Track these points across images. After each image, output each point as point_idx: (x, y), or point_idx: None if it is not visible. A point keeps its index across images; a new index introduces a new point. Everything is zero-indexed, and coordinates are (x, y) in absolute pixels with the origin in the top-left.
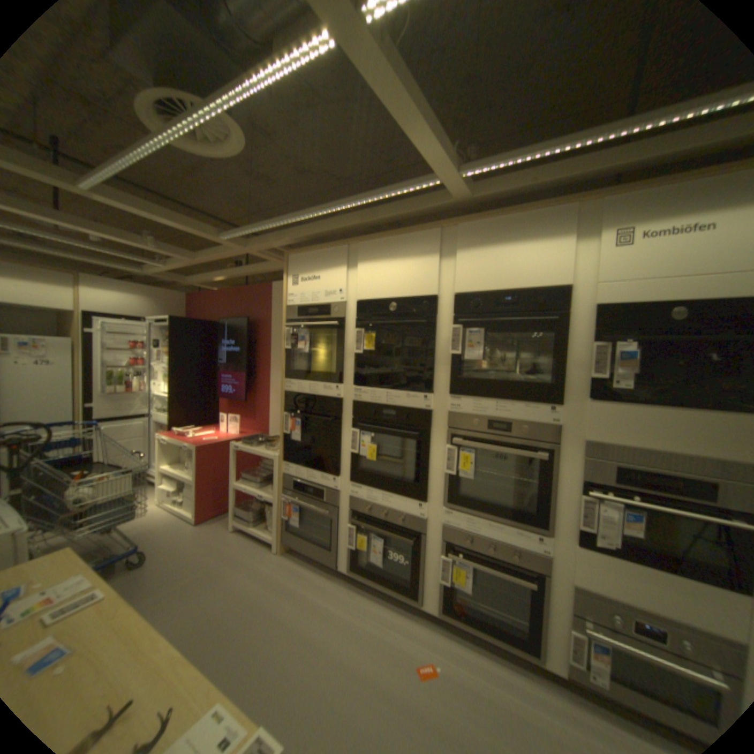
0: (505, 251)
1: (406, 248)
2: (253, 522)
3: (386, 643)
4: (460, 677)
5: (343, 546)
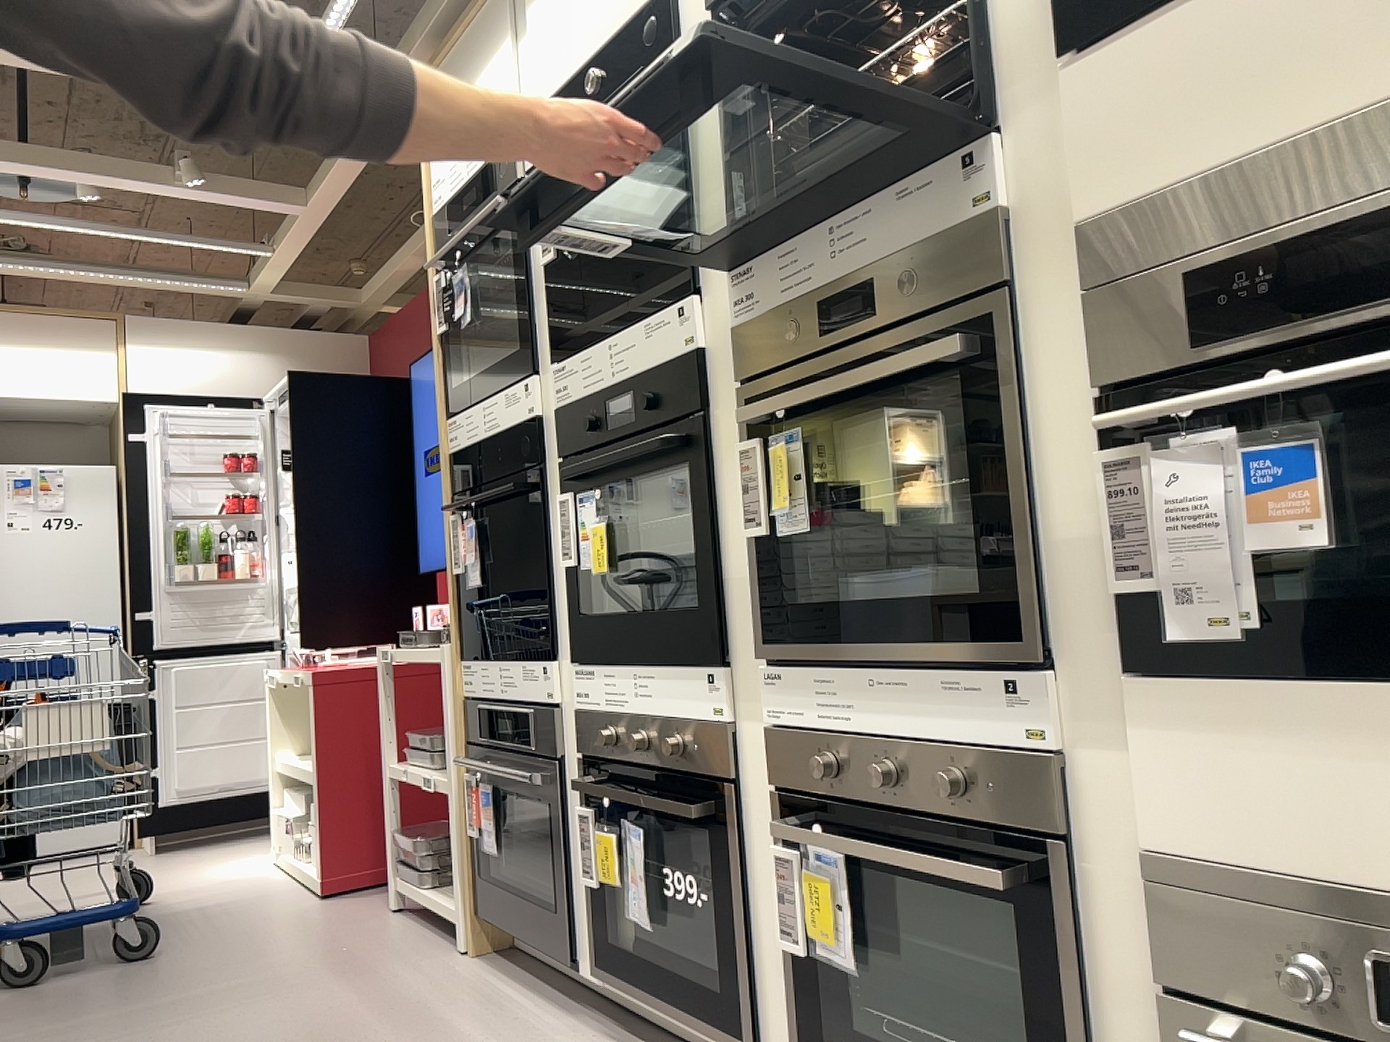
0: None
1: None
2: (436, 866)
3: None
4: None
5: (582, 881)
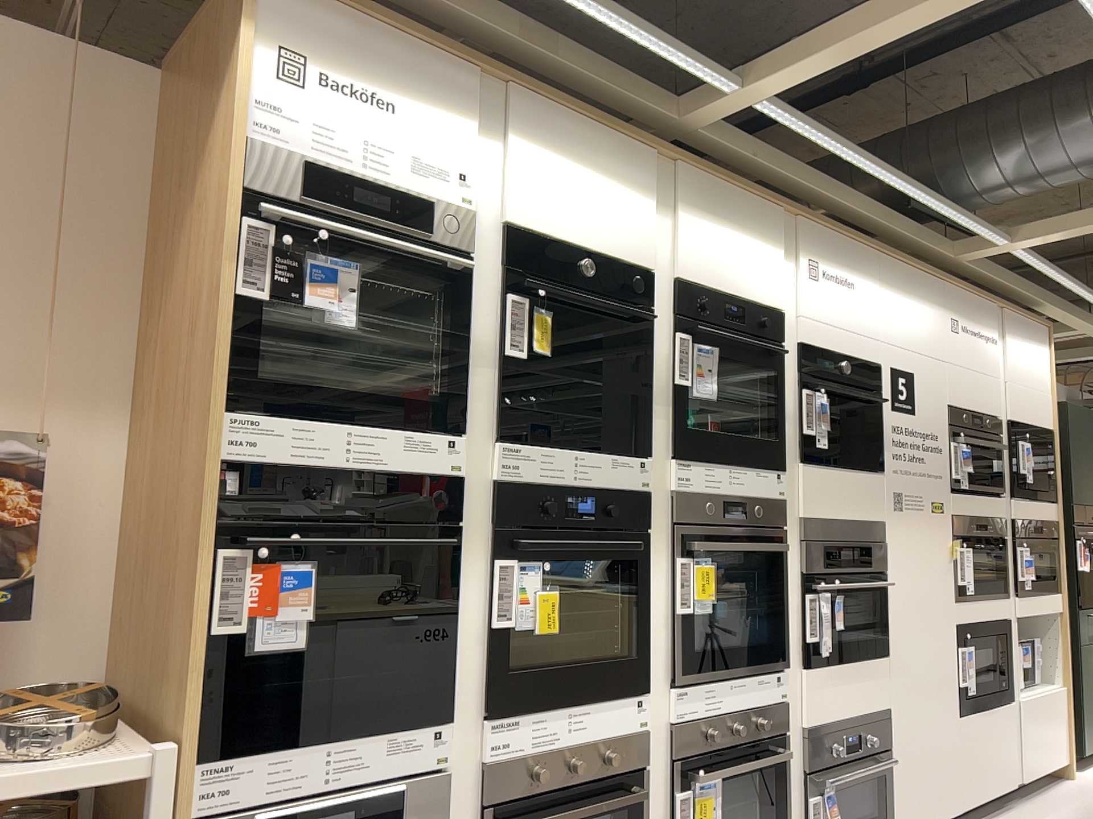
0: (724, 239)
1: (606, 163)
2: None
3: None
4: None
5: None
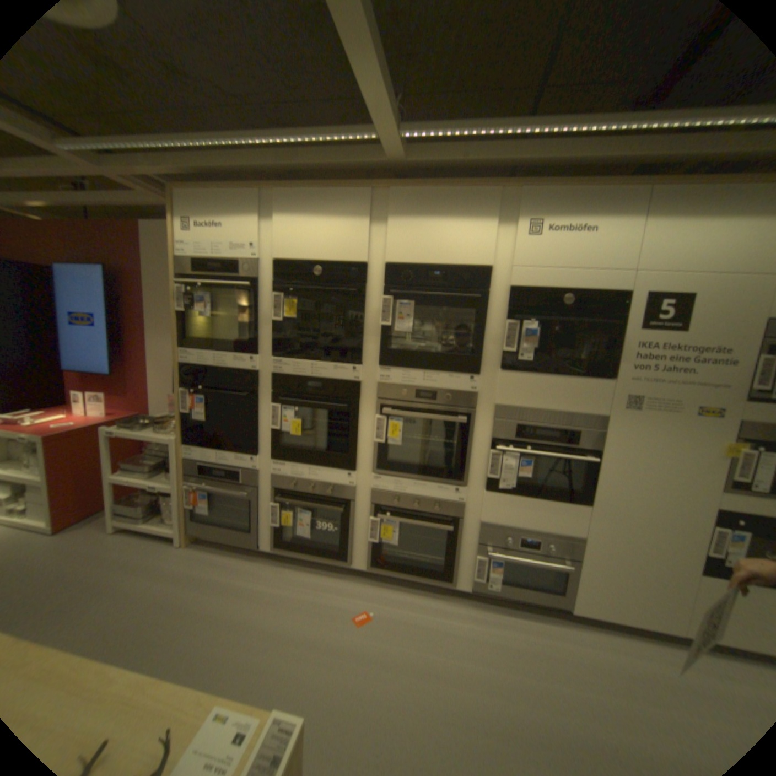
0: (437, 225)
1: (334, 206)
2: (142, 517)
3: (319, 606)
4: (389, 615)
5: (264, 525)
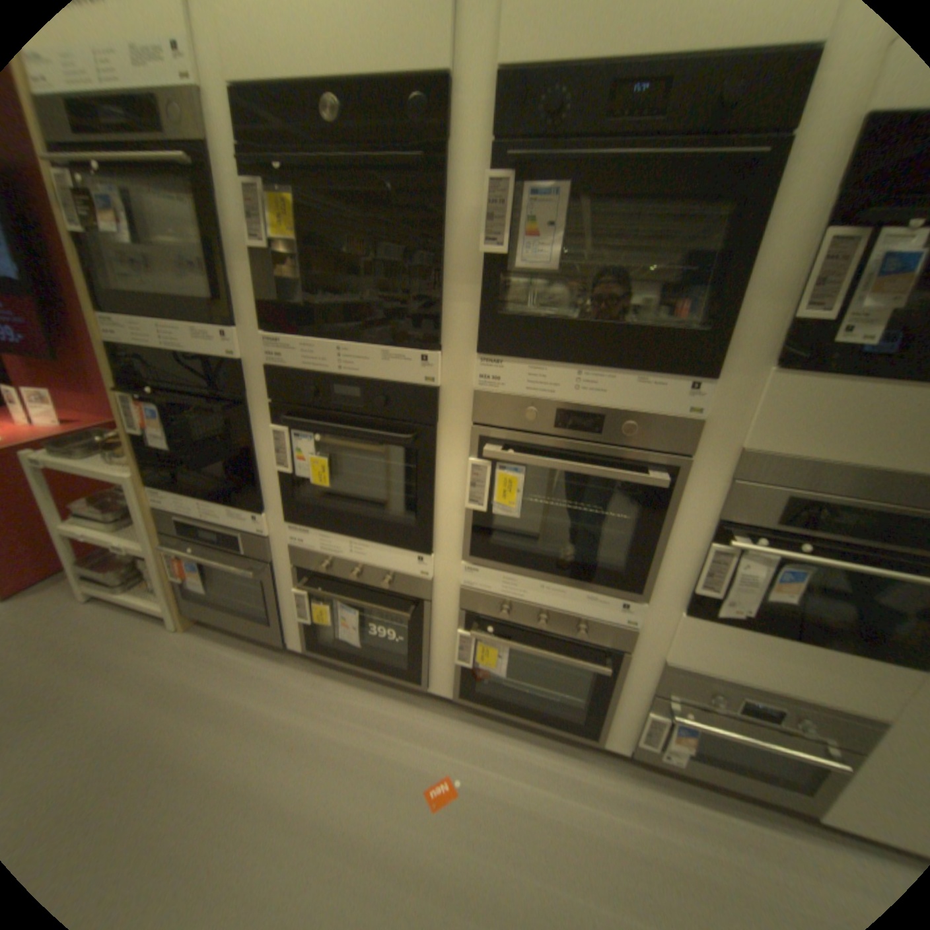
0: None
1: None
2: (122, 582)
3: (374, 756)
4: (488, 783)
5: (290, 616)
